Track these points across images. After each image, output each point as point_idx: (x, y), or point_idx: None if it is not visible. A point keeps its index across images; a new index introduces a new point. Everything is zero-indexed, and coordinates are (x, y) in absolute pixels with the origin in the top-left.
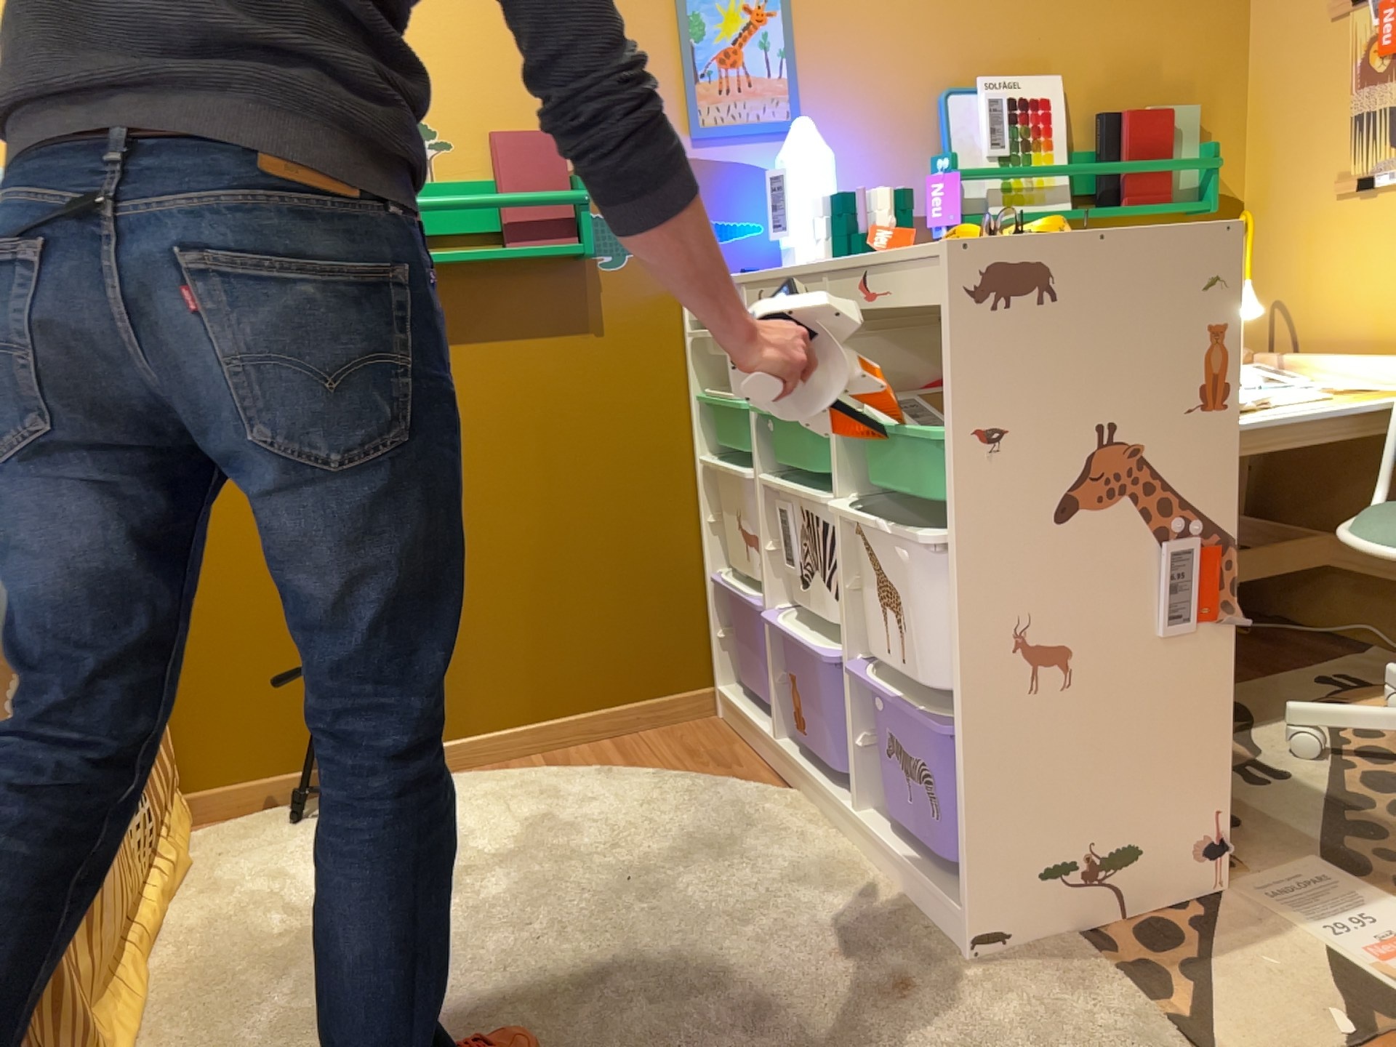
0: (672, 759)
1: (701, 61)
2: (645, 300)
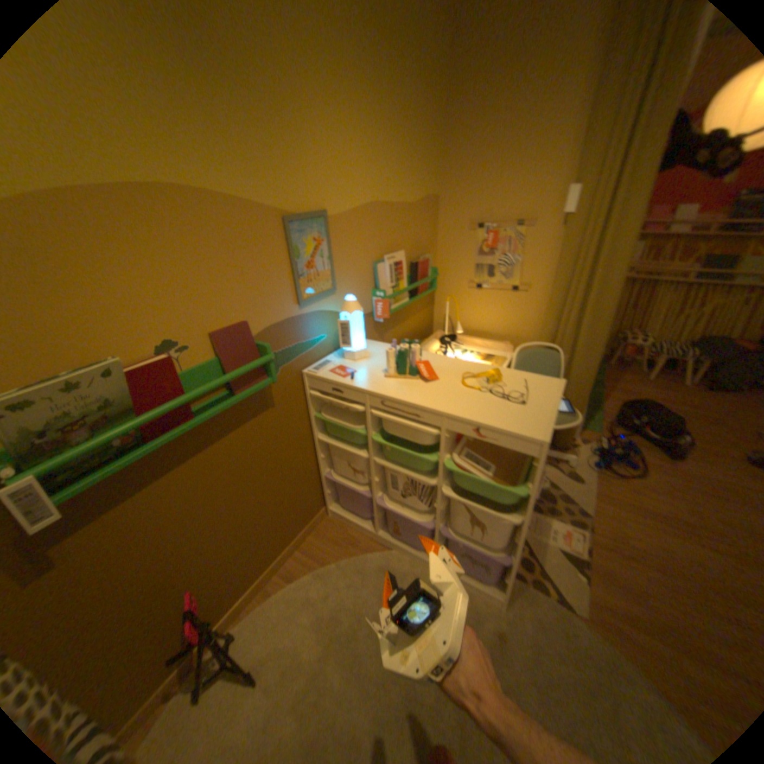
0: (331, 550)
1: (301, 268)
2: (290, 384)
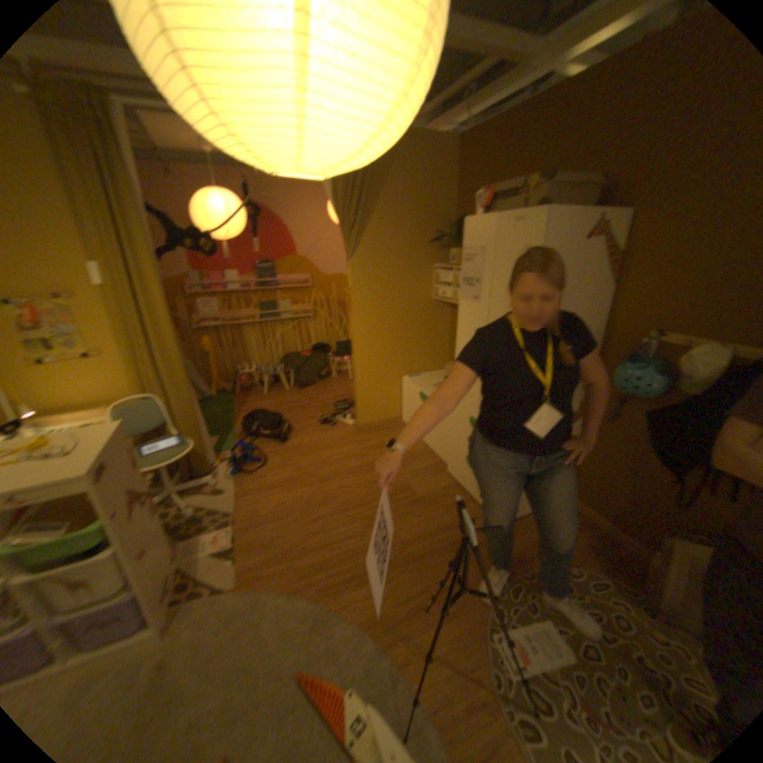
0: None
1: None
2: None
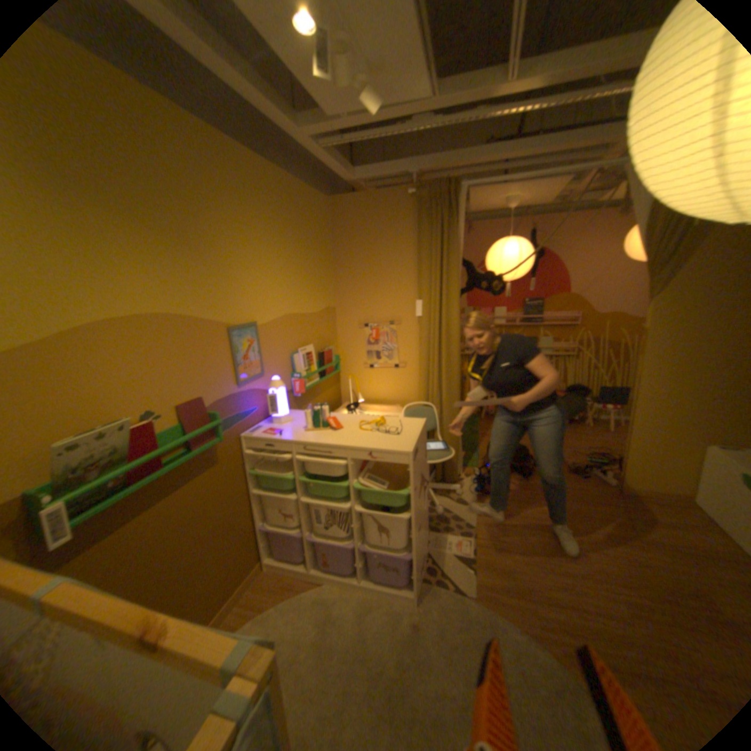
0: (267, 599)
1: (238, 360)
2: (229, 446)
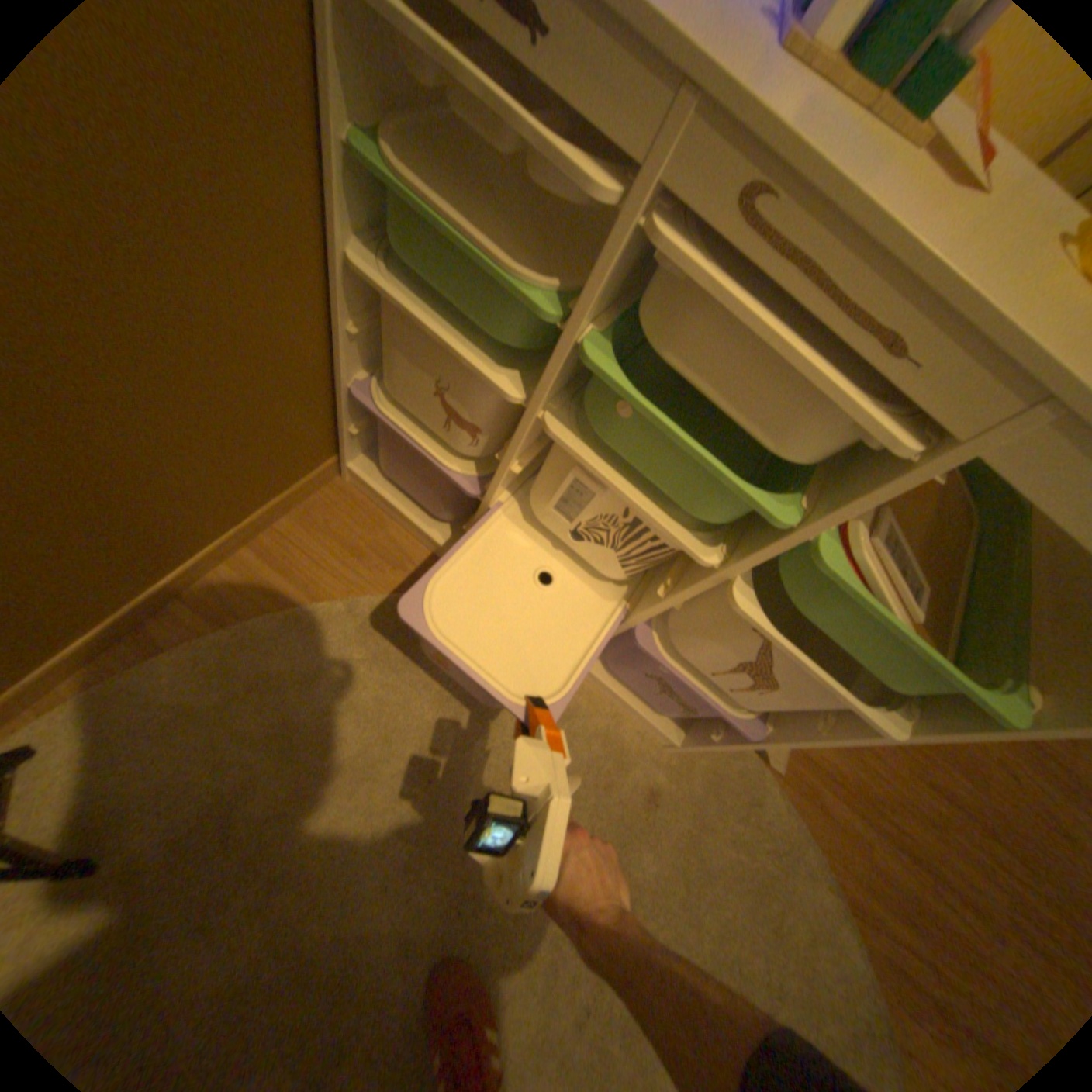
0: (341, 564)
1: None
2: None
